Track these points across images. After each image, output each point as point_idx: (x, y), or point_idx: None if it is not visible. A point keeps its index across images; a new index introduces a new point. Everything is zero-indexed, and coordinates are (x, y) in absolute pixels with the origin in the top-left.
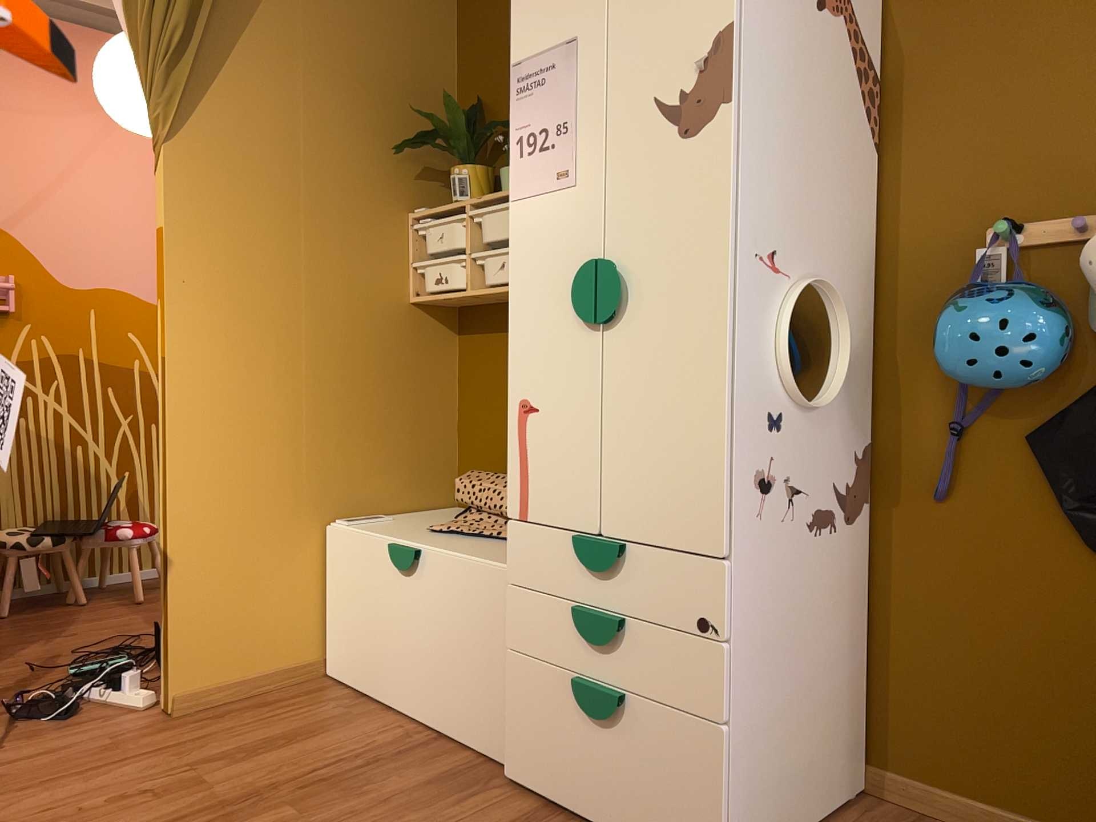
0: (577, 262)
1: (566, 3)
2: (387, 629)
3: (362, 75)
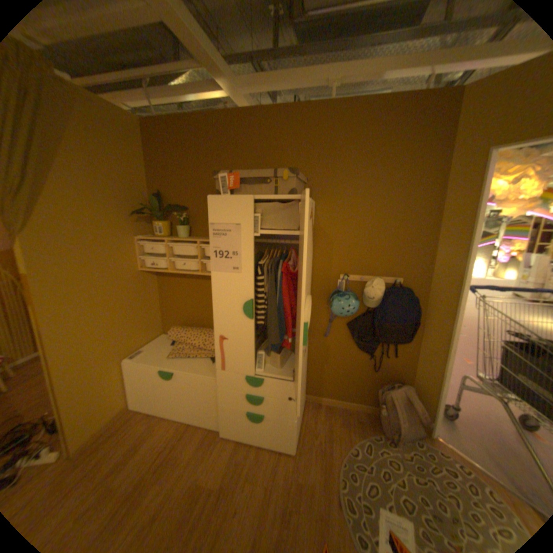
0: (243, 299)
1: (235, 210)
2: (159, 396)
3: (107, 183)
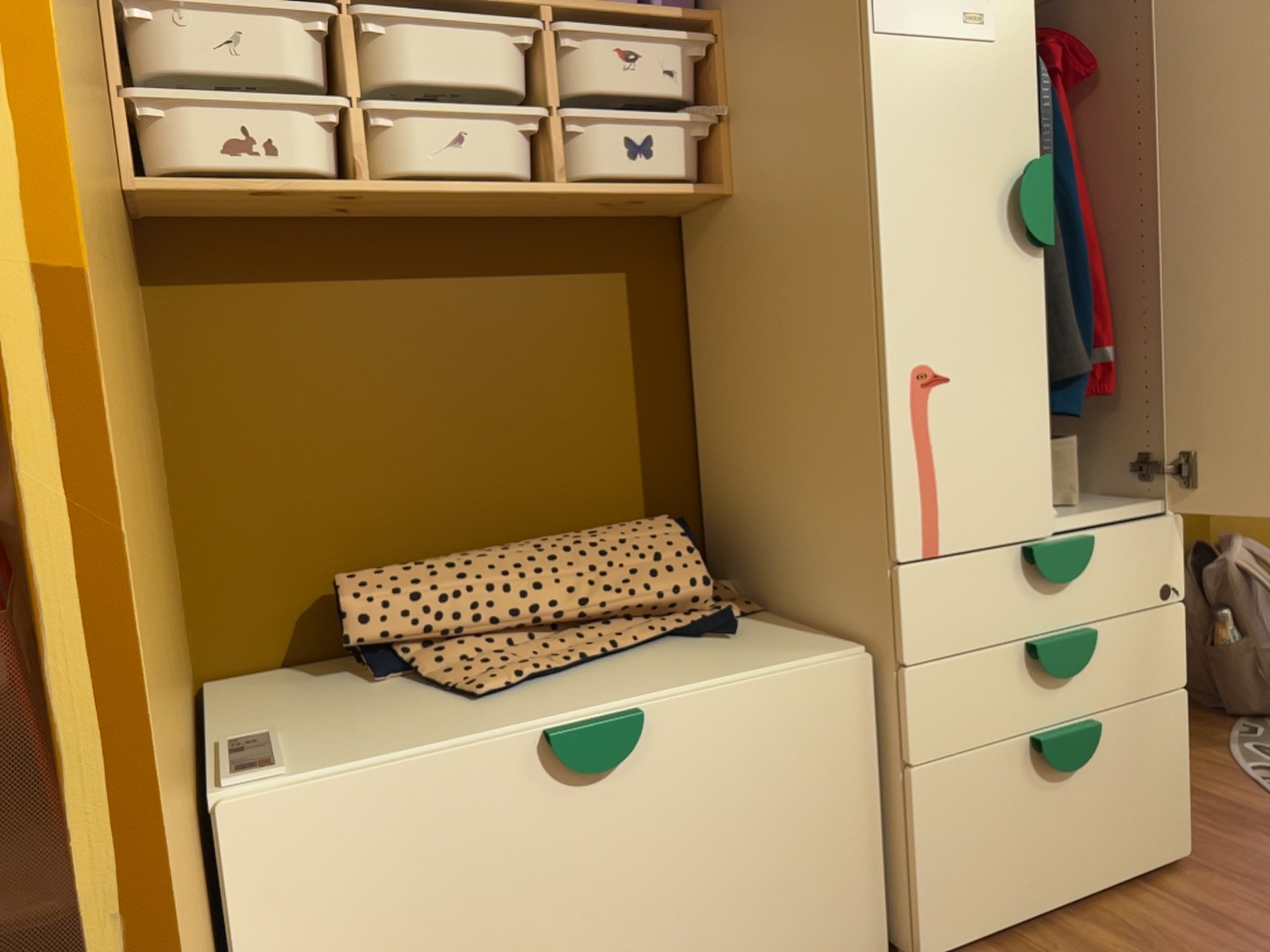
0: (1005, 159)
1: None
2: (538, 928)
3: None
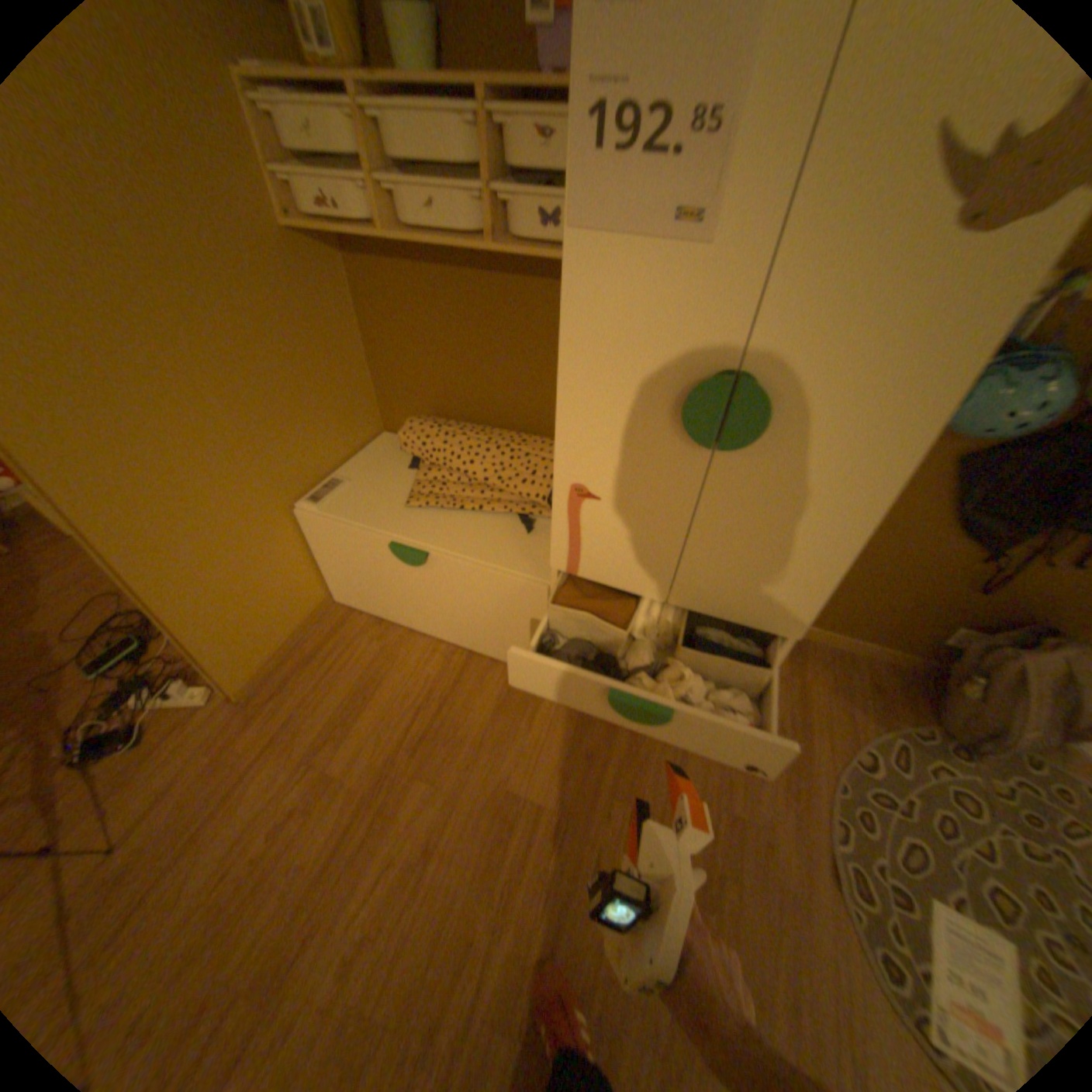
0: (691, 365)
1: None
2: (399, 590)
3: None
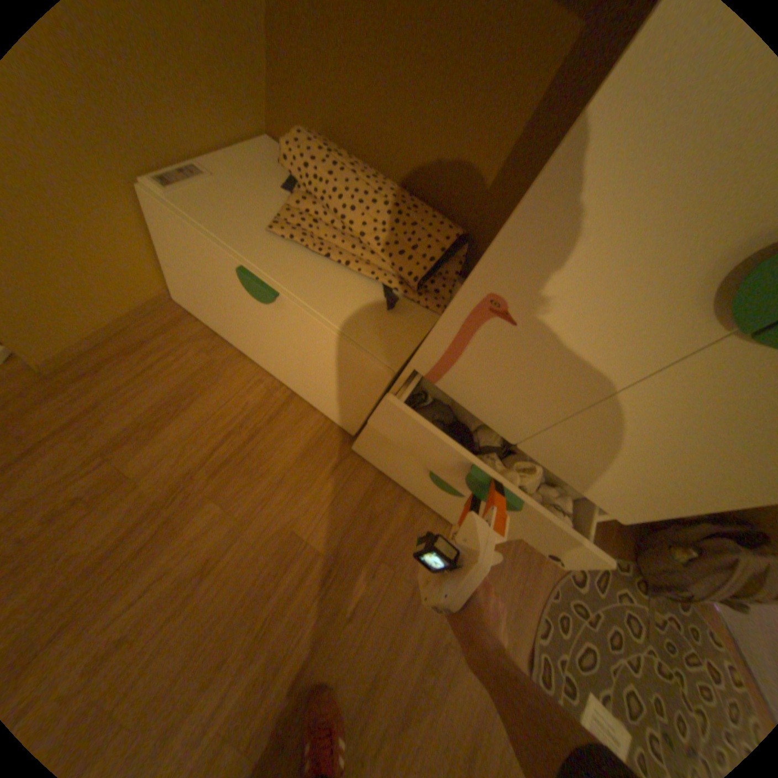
0: None
1: None
2: (239, 316)
3: None
